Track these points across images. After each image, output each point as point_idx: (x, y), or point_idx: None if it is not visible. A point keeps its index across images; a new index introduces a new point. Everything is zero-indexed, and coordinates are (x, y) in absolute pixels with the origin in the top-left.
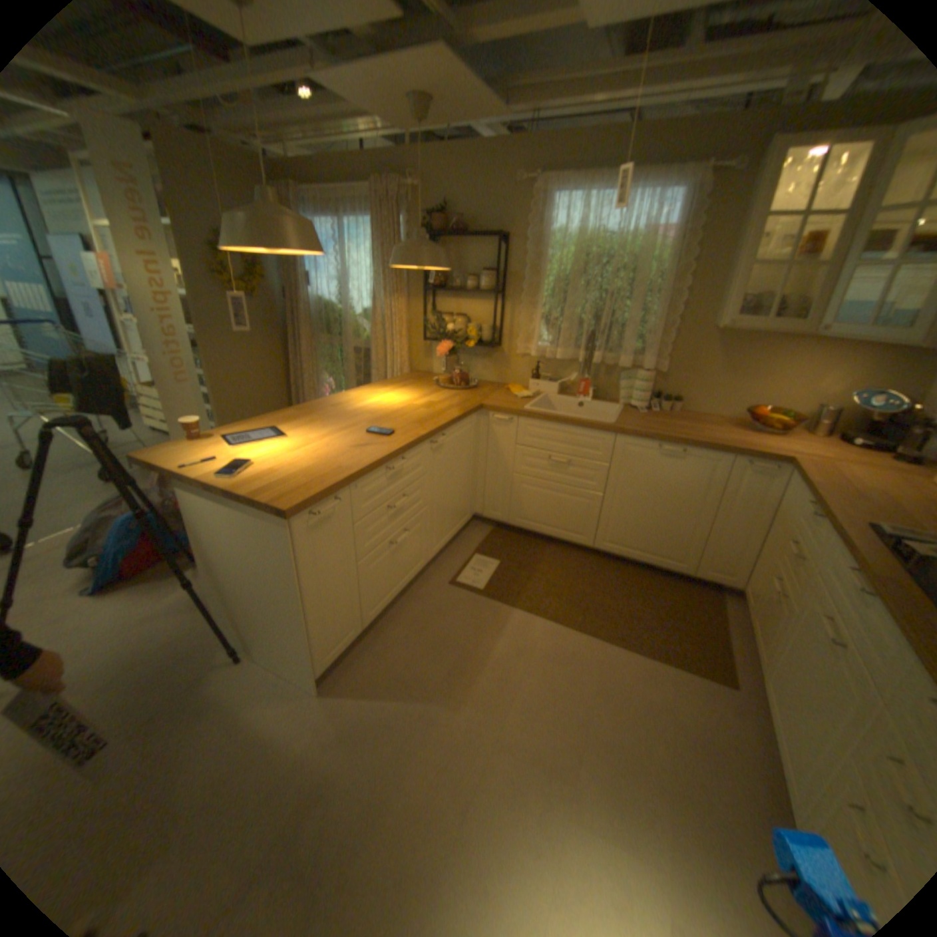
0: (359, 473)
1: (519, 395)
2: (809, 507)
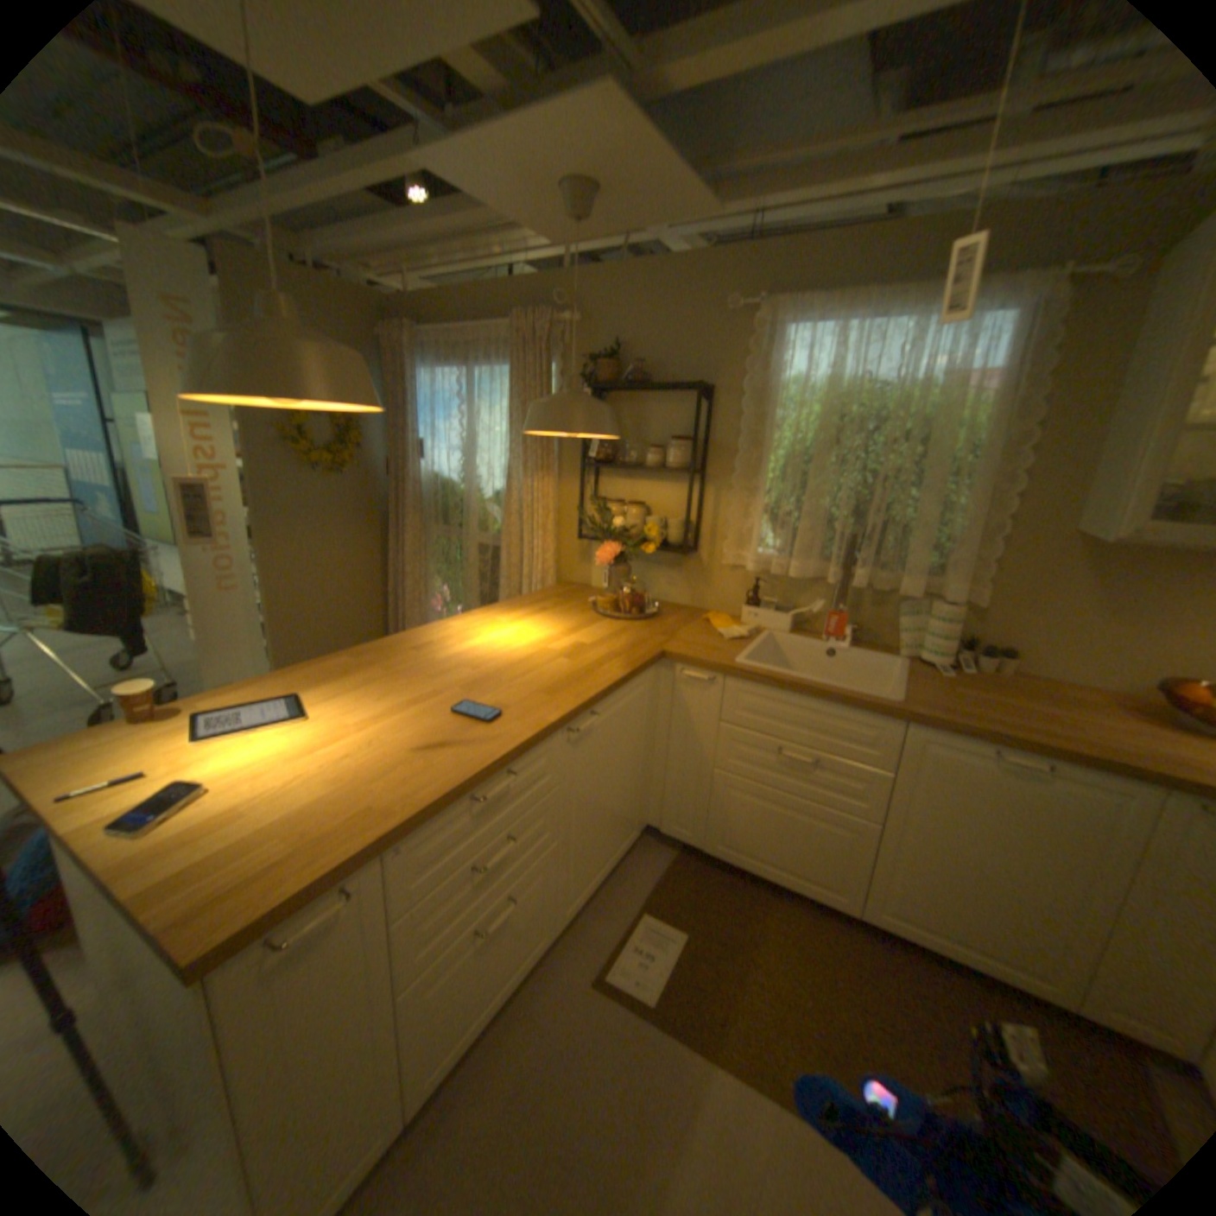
0: (407, 824)
1: (728, 632)
2: None
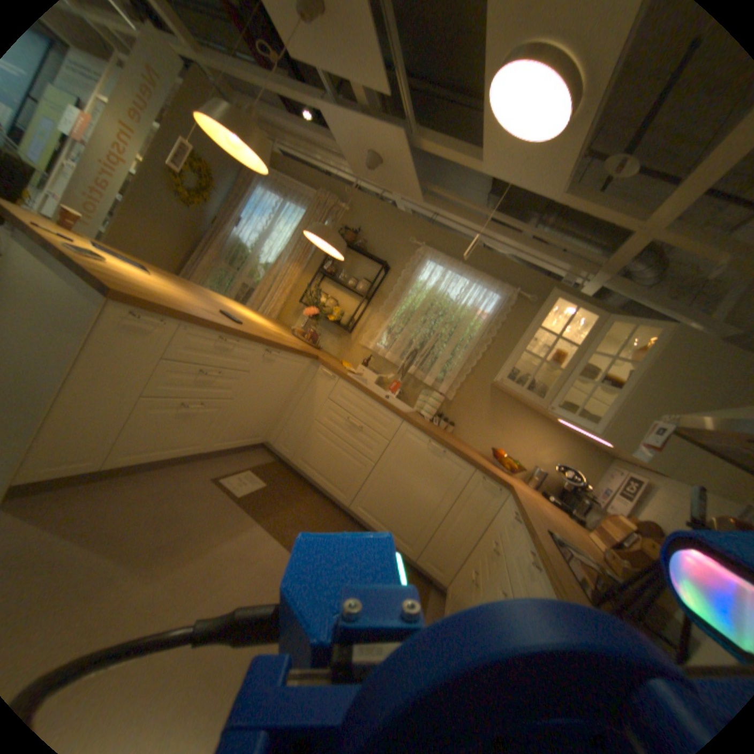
0: (197, 320)
1: (348, 369)
2: (512, 519)
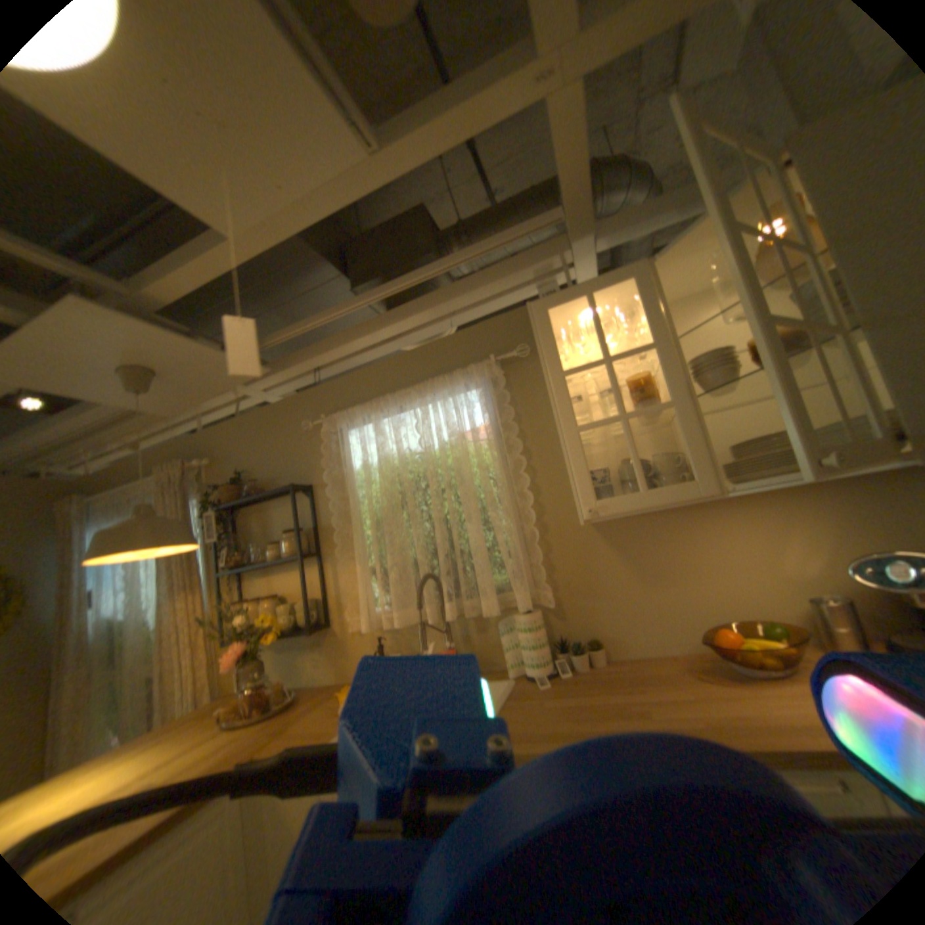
0: None
1: None
2: None
